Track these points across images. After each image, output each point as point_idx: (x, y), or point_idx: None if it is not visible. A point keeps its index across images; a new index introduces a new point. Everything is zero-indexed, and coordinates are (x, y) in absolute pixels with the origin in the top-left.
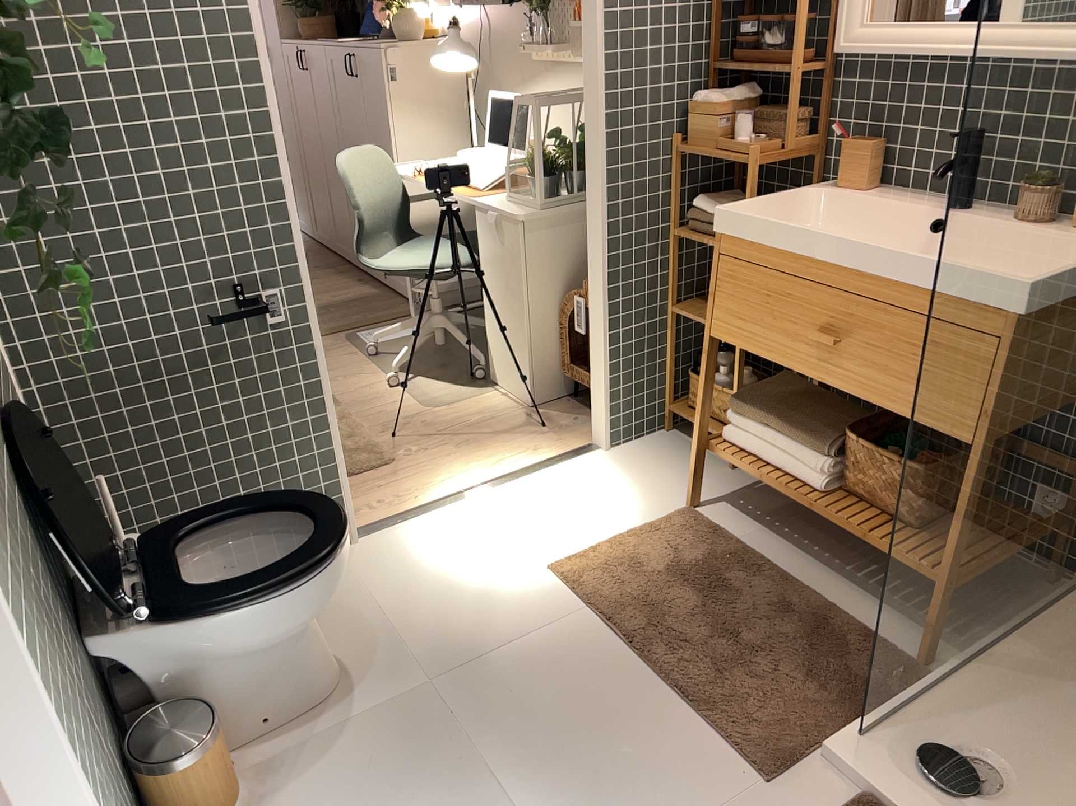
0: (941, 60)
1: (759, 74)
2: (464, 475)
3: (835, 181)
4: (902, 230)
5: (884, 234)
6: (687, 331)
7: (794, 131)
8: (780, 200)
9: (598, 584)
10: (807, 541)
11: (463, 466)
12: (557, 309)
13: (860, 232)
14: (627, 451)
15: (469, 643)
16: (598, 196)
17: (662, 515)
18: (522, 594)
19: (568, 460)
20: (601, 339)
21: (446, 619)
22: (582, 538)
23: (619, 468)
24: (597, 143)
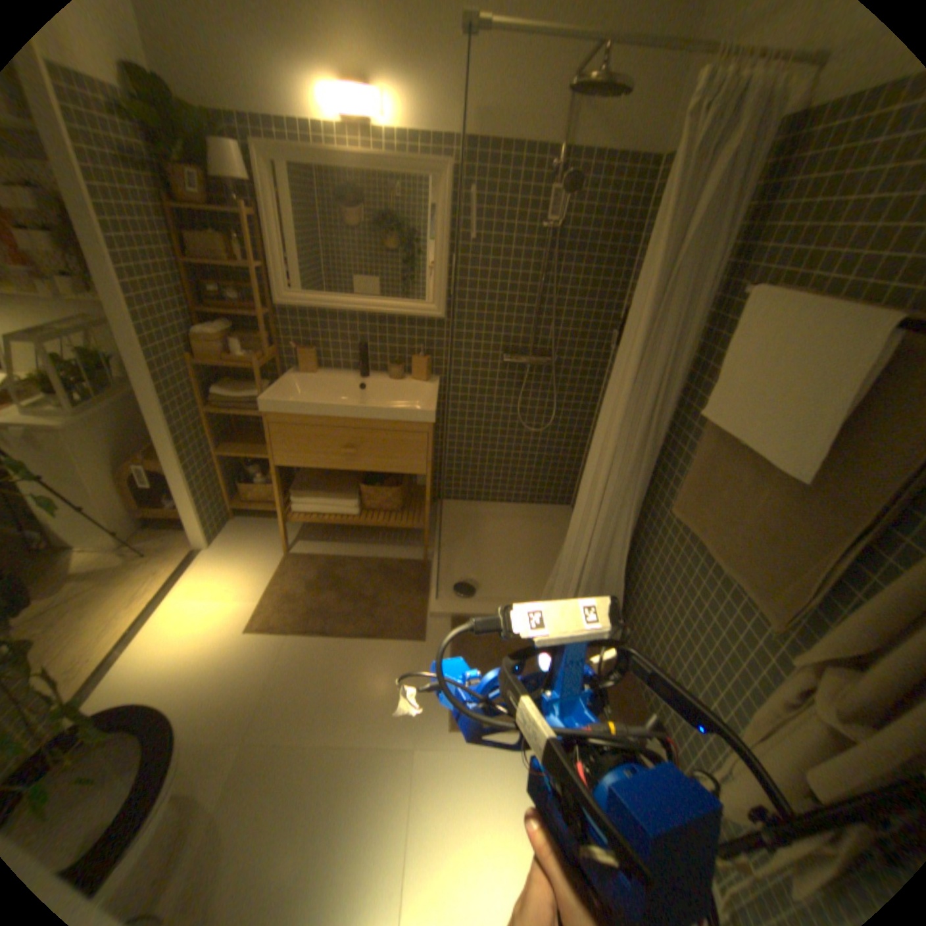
0: (345, 313)
1: (216, 310)
2: (109, 621)
3: (287, 366)
4: (341, 388)
5: (333, 391)
6: (221, 462)
7: (256, 343)
8: (276, 384)
9: (276, 620)
10: (346, 537)
11: (102, 617)
12: (107, 479)
13: (321, 392)
14: (216, 543)
15: (238, 706)
16: (149, 403)
17: (273, 565)
18: (240, 657)
19: (183, 567)
20: (179, 489)
21: (207, 708)
22: (242, 604)
23: (222, 554)
24: (137, 369)
